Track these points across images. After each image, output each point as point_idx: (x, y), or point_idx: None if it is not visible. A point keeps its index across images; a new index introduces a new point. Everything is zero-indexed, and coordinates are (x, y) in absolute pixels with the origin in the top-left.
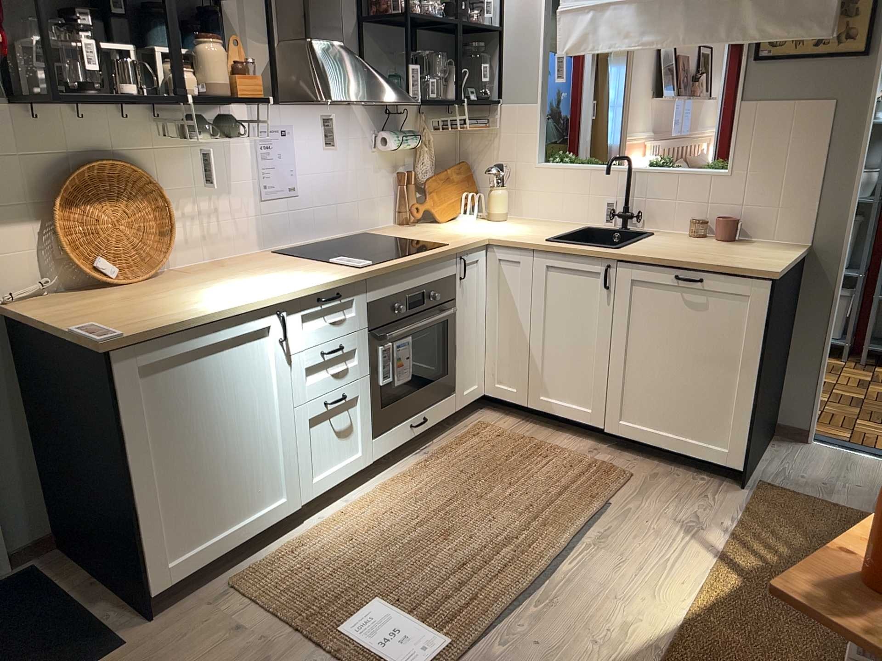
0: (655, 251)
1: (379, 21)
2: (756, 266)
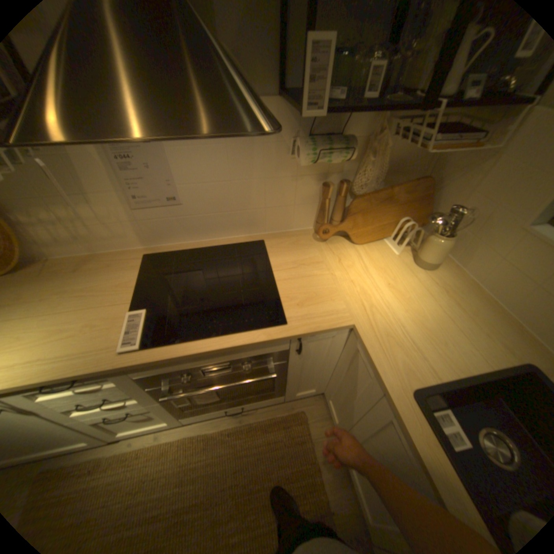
0: None
1: None
2: None
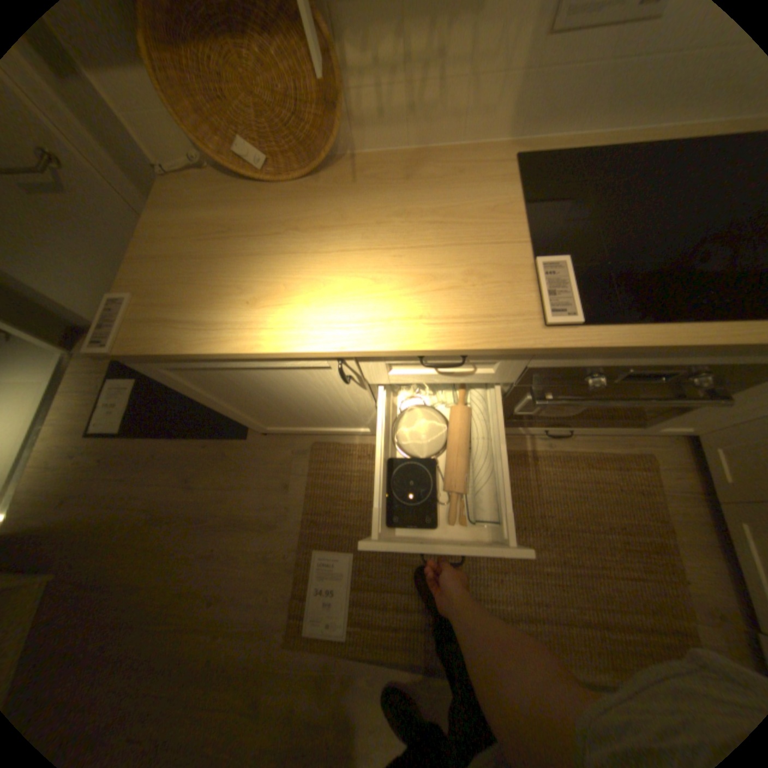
0: None
1: None
2: None
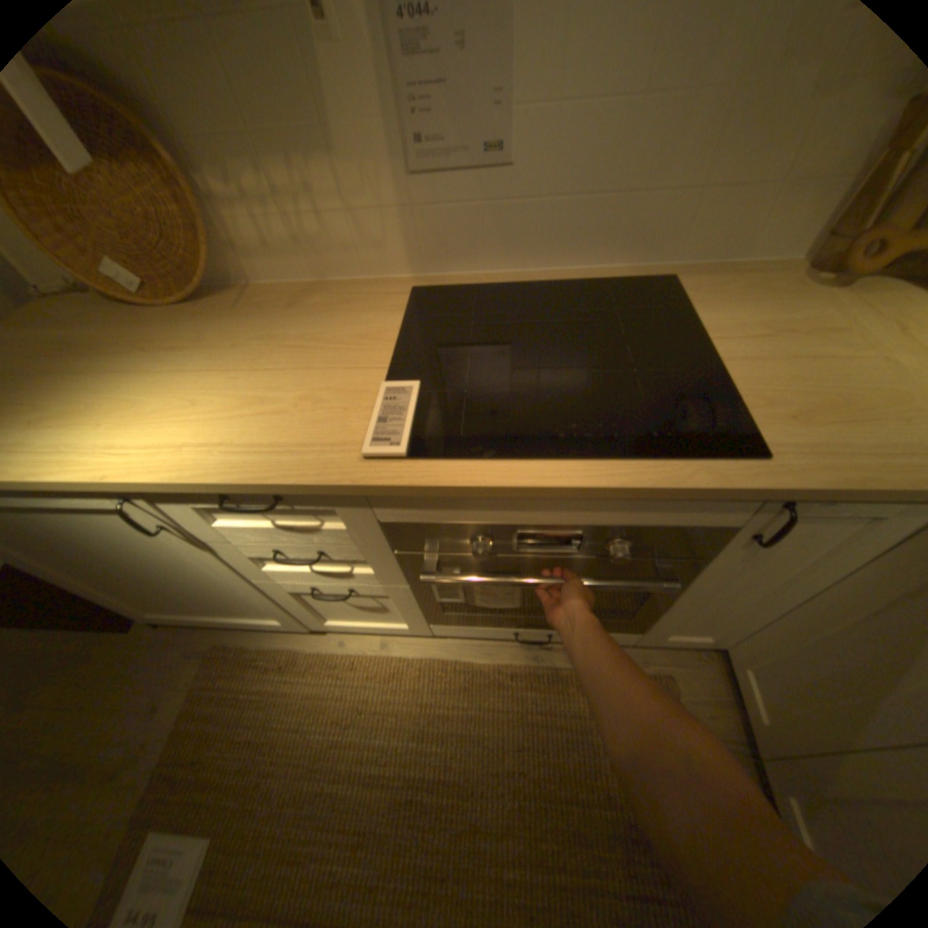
0: None
1: None
2: None
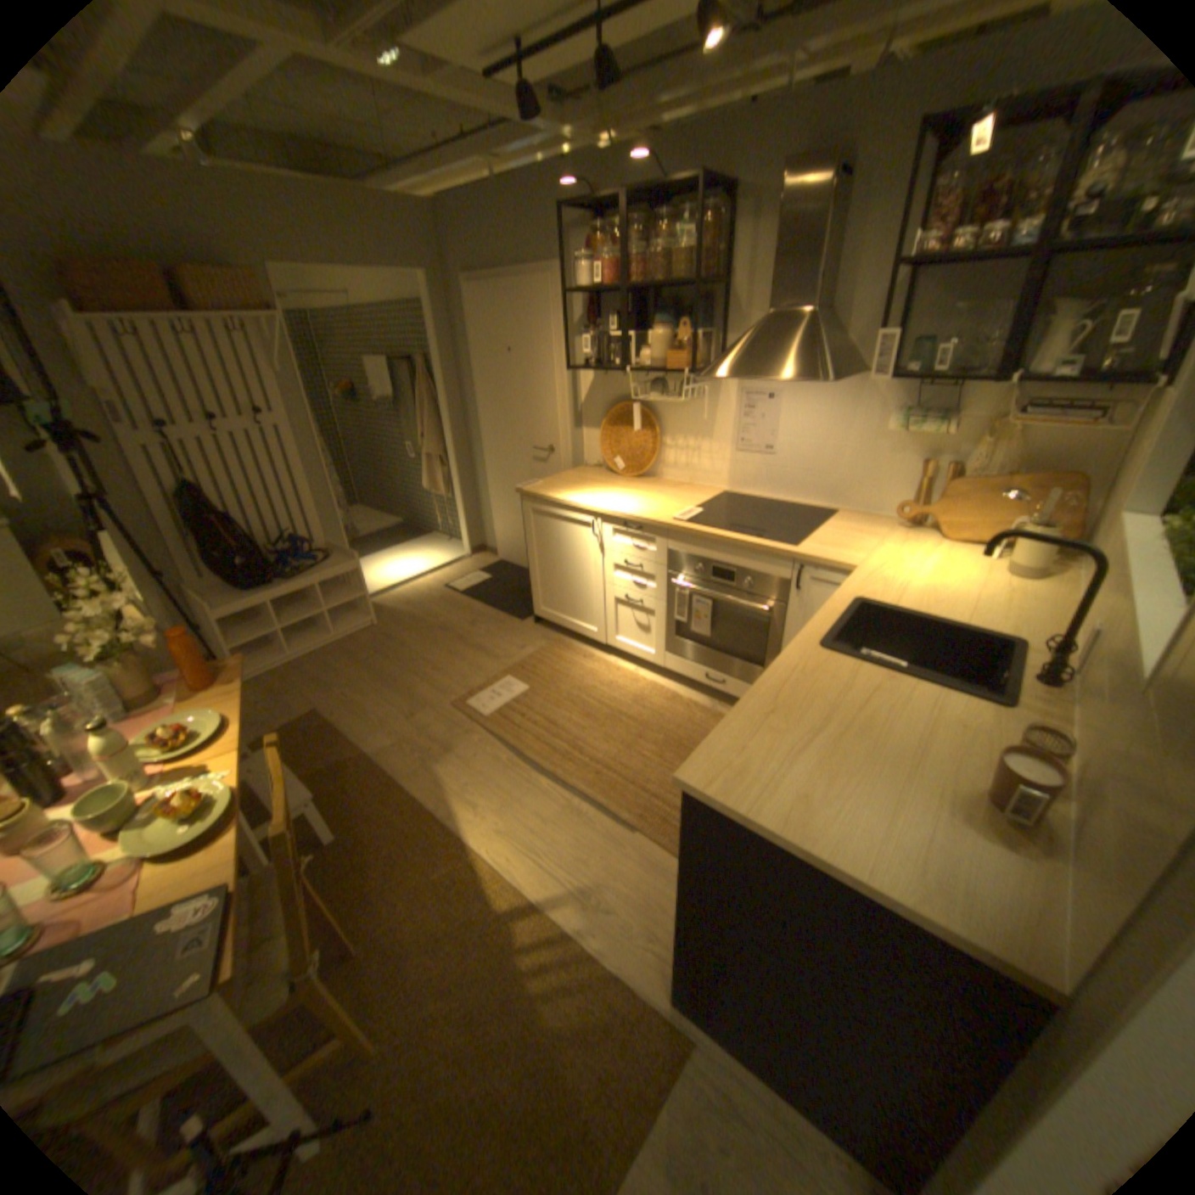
0: (812, 678)
1: (948, 261)
2: (717, 763)
